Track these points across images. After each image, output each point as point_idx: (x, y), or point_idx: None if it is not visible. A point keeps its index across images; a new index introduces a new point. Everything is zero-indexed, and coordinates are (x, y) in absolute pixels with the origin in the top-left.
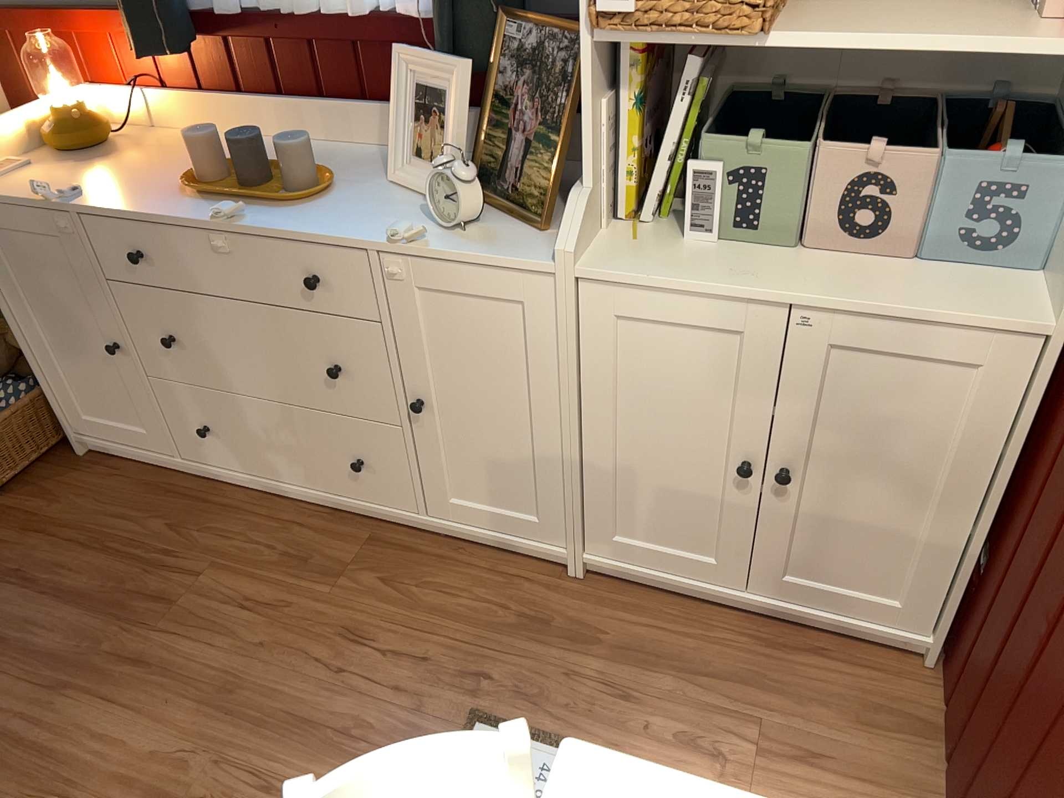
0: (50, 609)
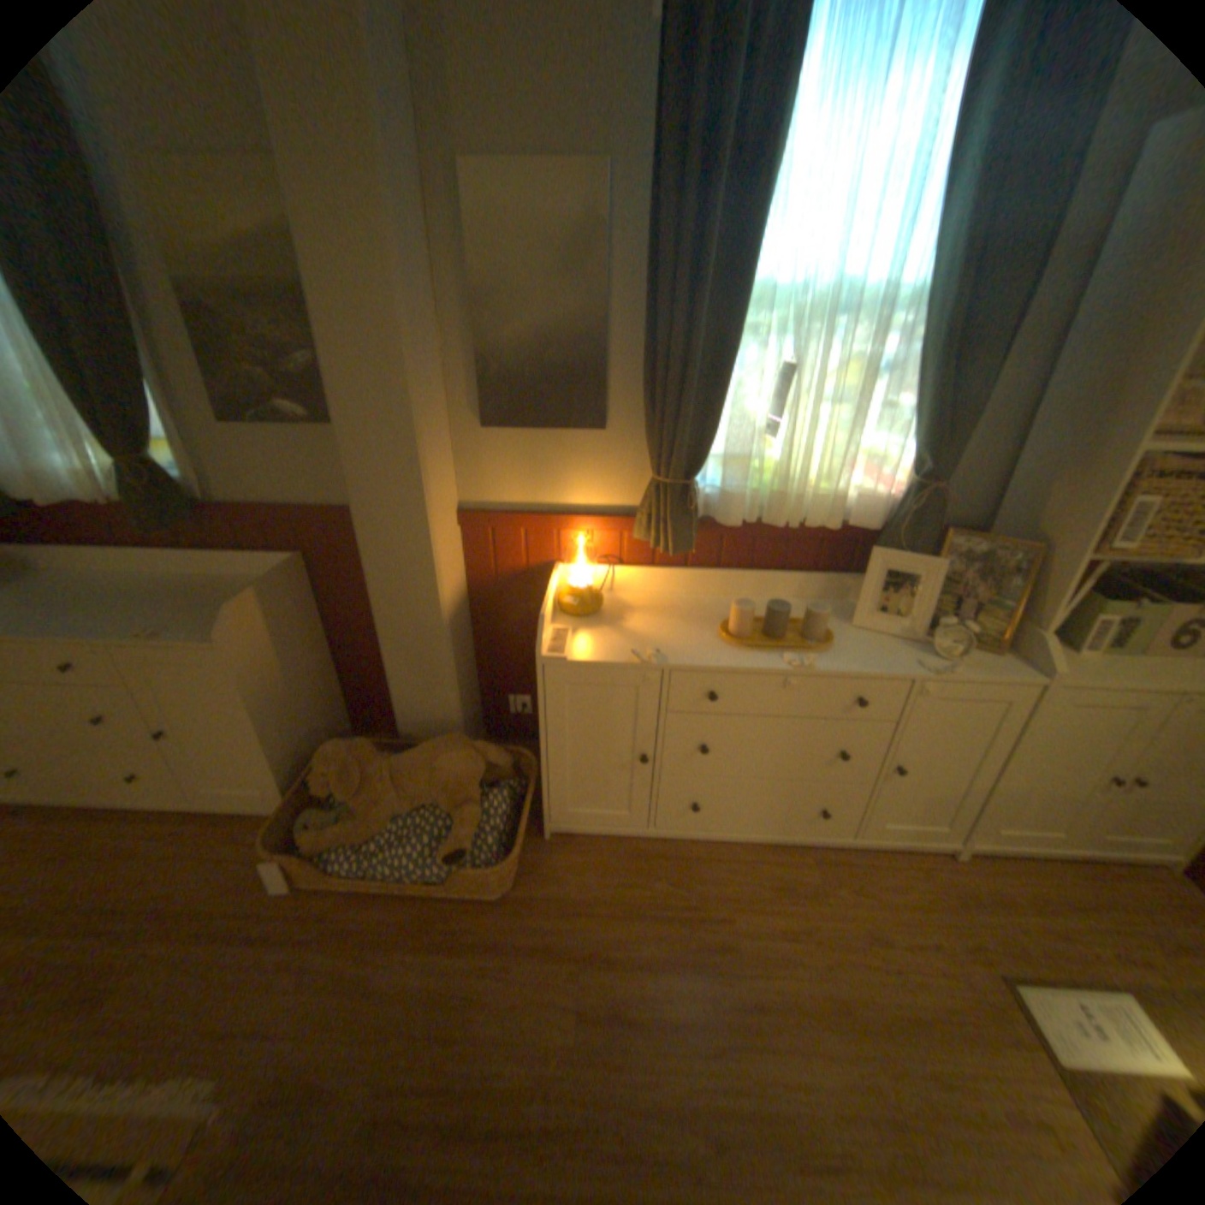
0: (645, 991)
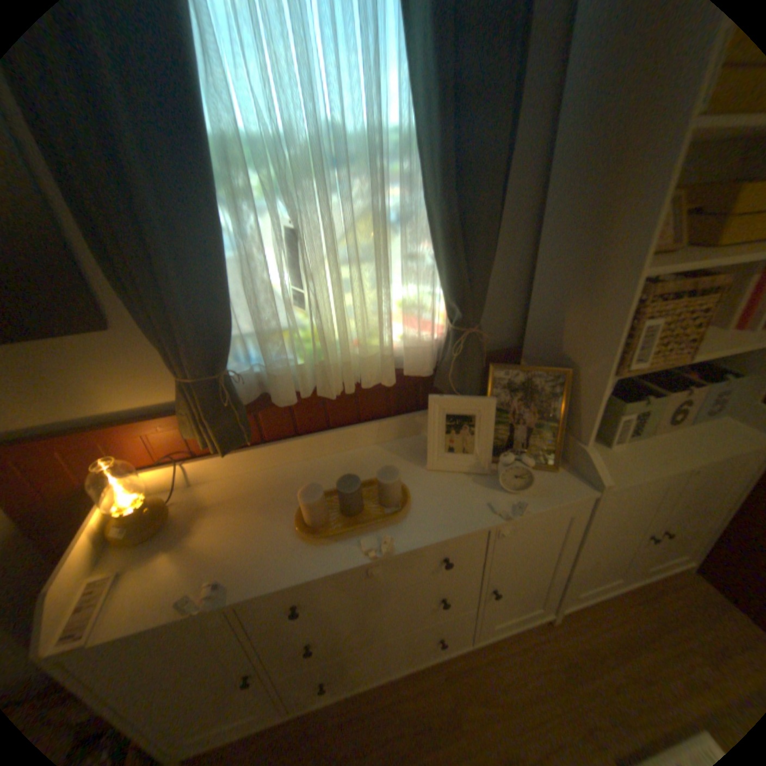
0: None
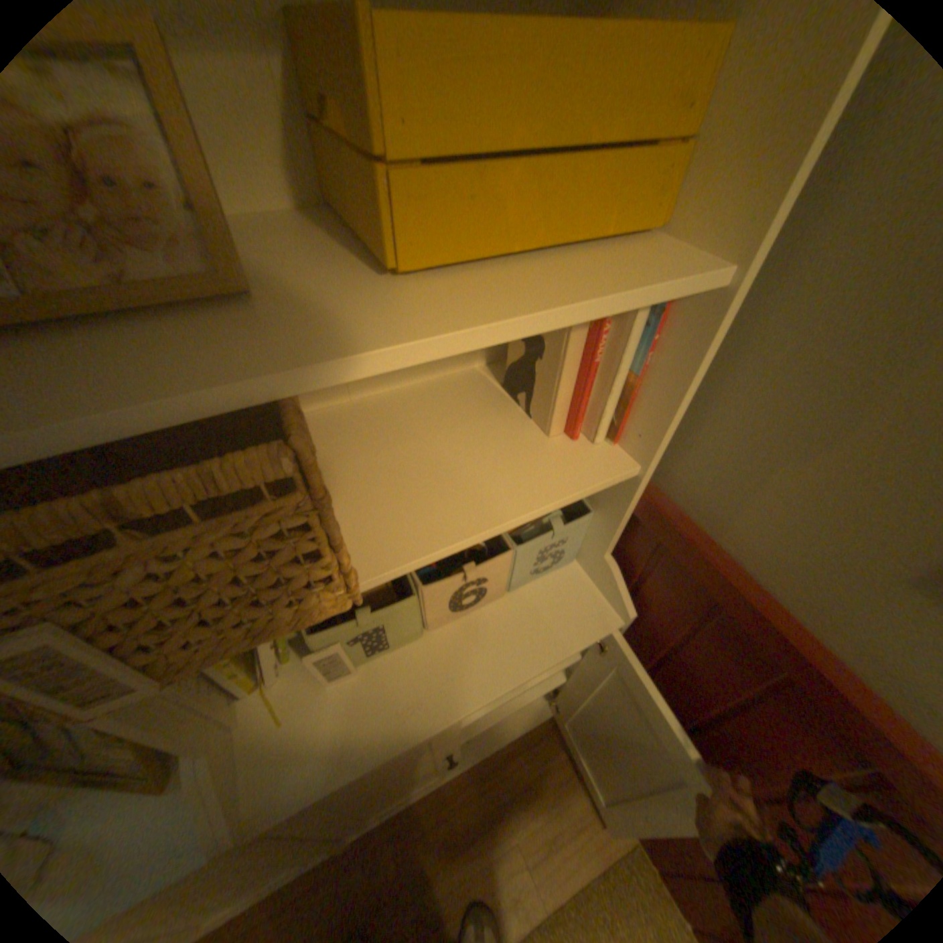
0: None
